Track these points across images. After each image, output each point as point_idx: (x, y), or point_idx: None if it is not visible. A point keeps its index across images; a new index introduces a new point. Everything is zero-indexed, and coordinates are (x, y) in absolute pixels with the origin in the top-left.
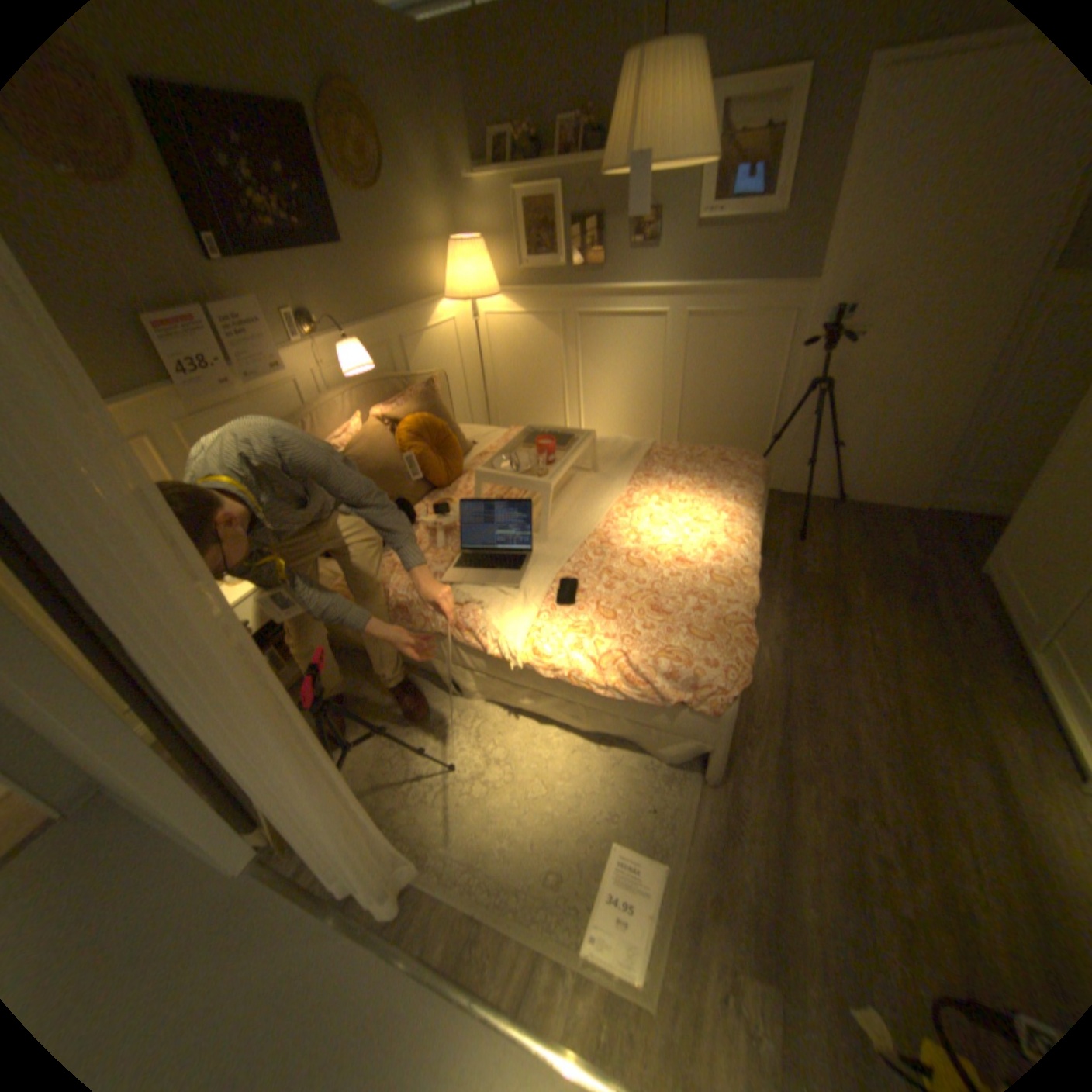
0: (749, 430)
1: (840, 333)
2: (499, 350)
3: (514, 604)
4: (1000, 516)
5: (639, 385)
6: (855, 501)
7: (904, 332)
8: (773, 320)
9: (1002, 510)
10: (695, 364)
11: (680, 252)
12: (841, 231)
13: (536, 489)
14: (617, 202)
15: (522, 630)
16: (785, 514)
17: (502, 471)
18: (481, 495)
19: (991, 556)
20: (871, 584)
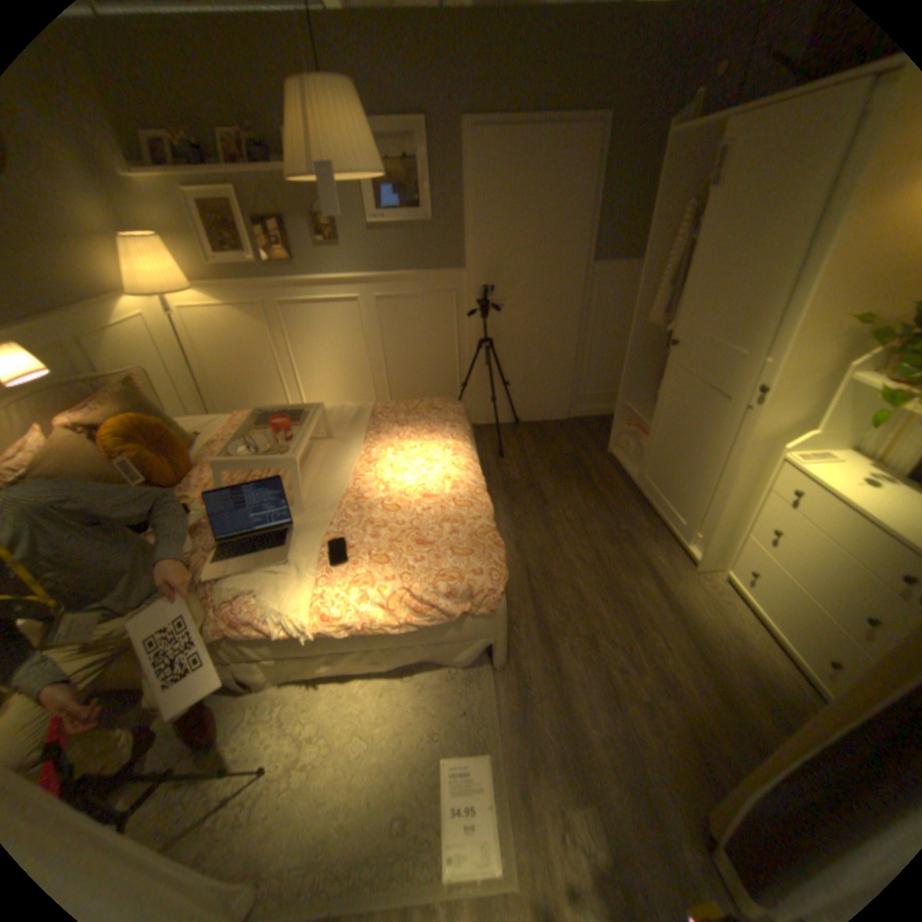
0: (443, 383)
1: (488, 306)
2: (202, 341)
3: (289, 579)
4: (605, 415)
5: (348, 359)
6: (525, 422)
7: (526, 303)
8: (441, 299)
9: (605, 411)
10: (391, 337)
11: (358, 249)
12: (472, 235)
13: (282, 464)
14: (294, 207)
15: (305, 602)
16: (484, 441)
17: (241, 454)
18: (224, 483)
19: (609, 441)
20: (552, 477)
